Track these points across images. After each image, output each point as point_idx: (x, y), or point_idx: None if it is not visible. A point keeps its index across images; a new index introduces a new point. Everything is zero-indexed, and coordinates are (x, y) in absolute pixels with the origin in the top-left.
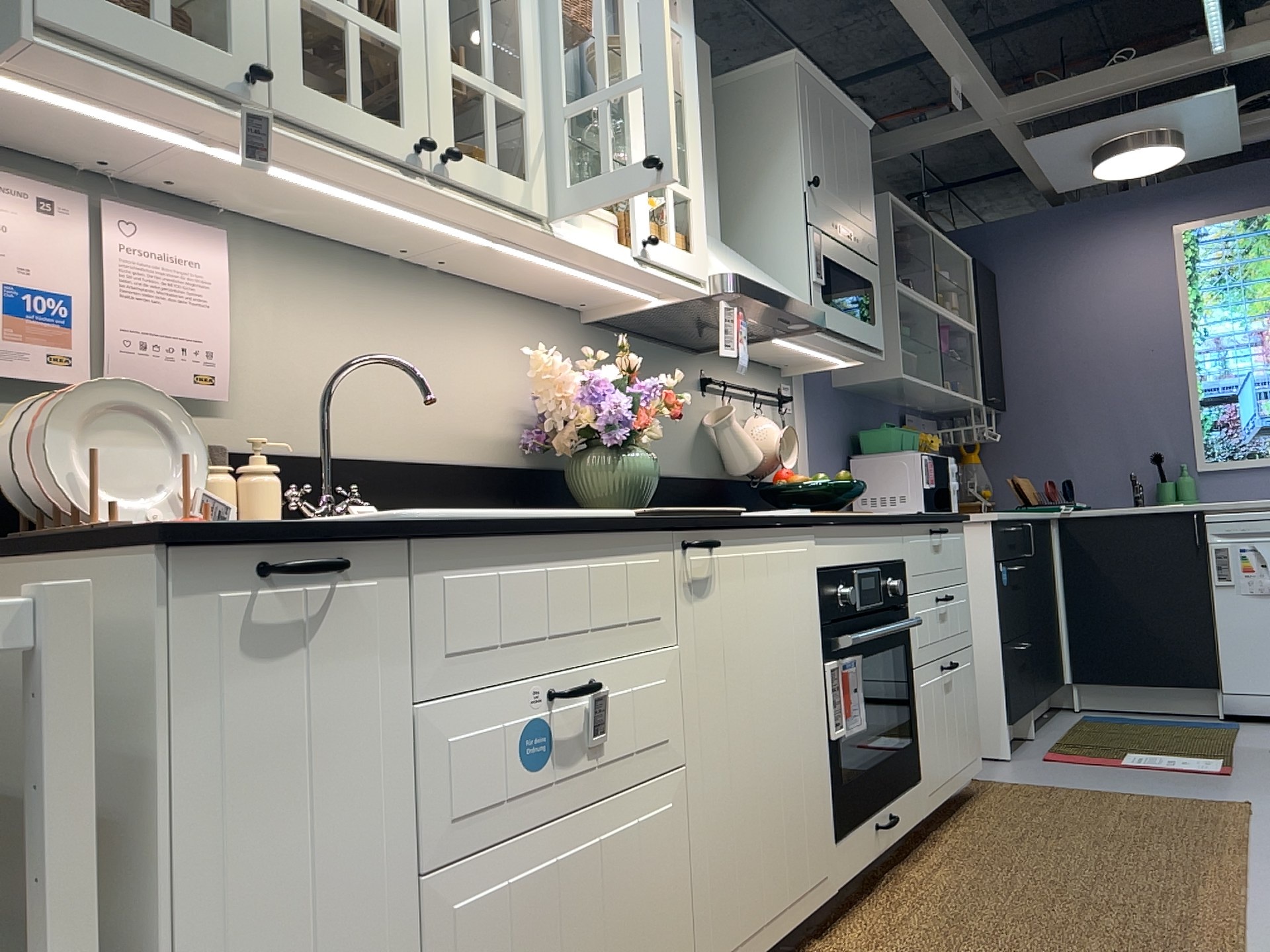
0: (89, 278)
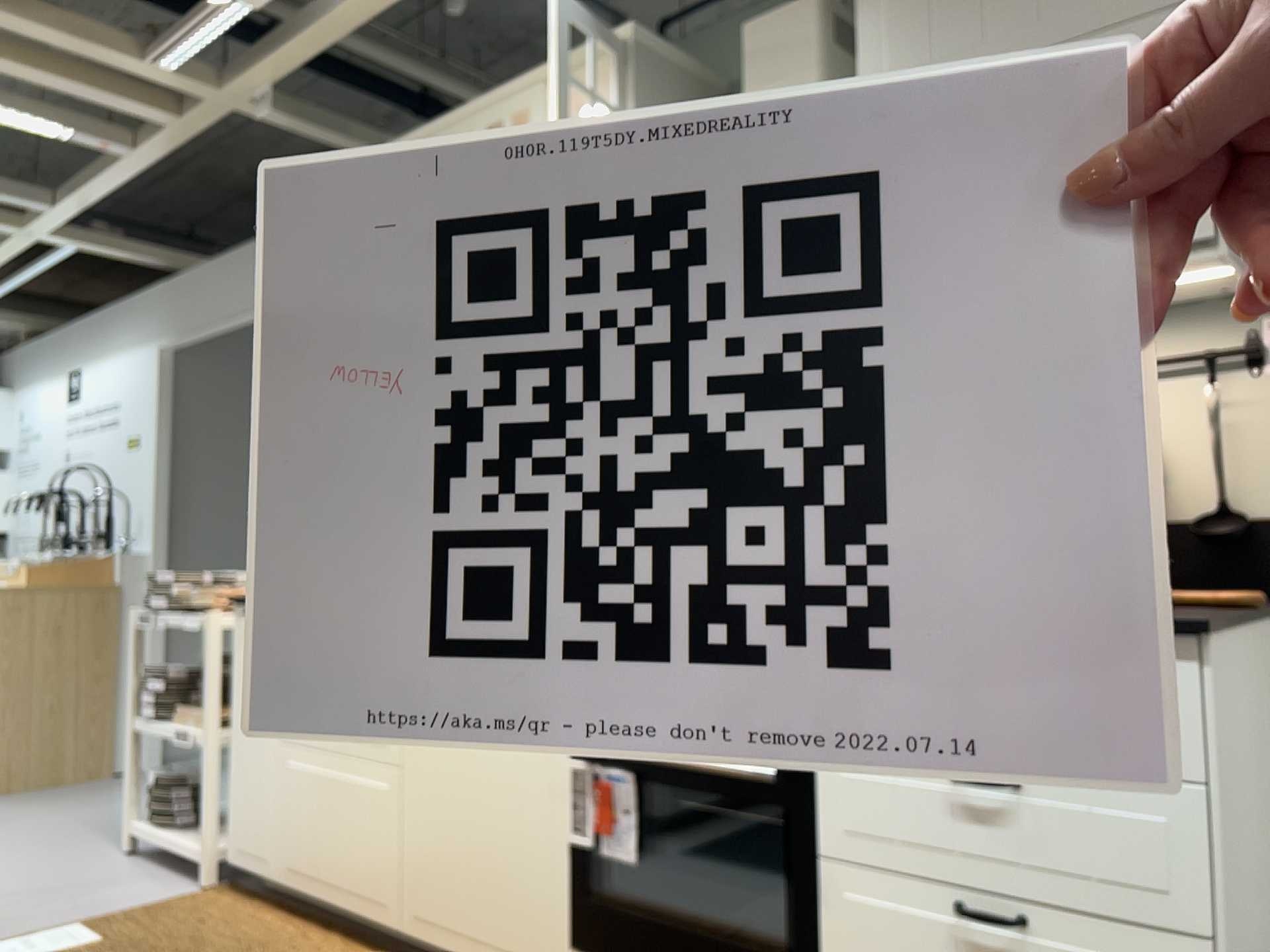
0: None
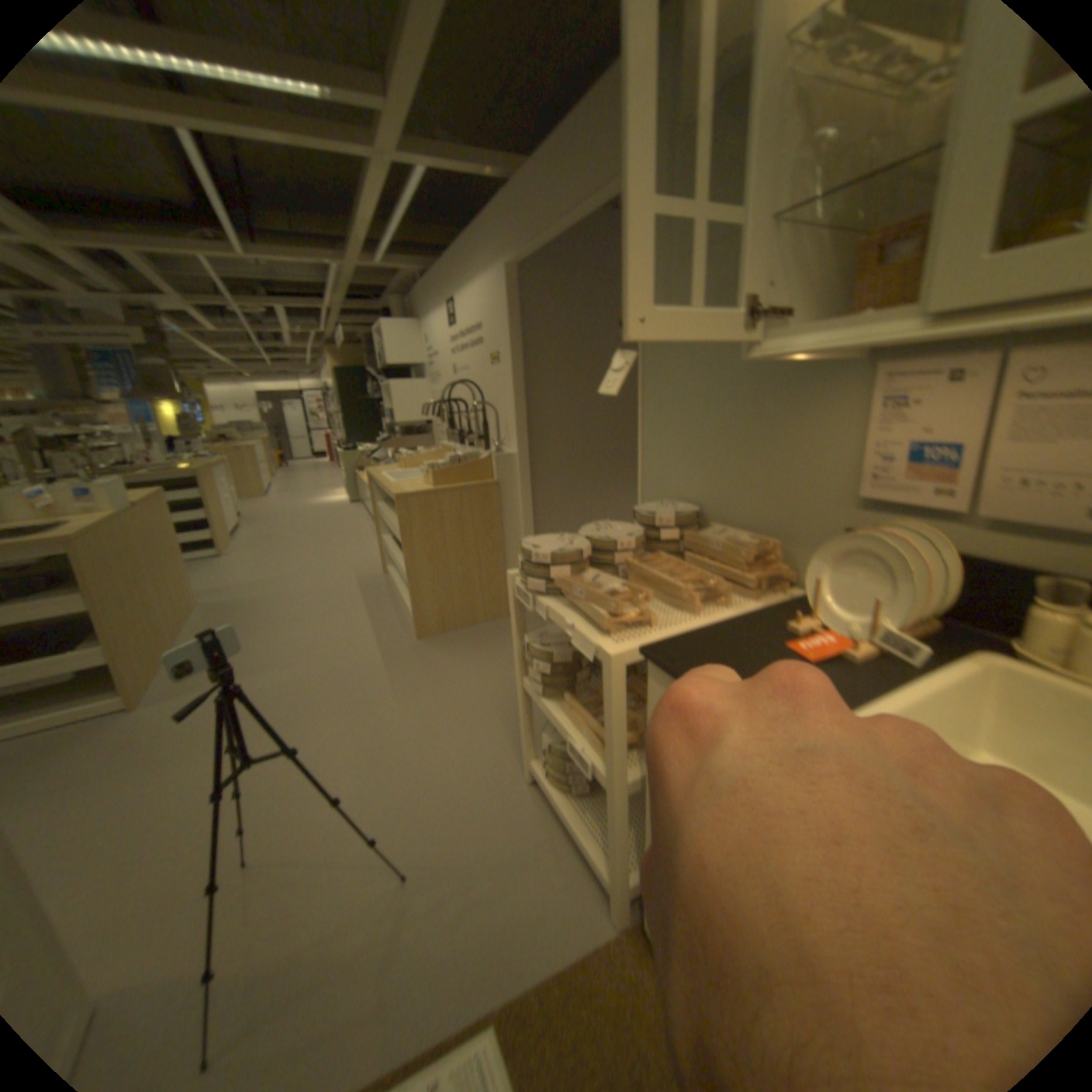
0: (985, 429)
